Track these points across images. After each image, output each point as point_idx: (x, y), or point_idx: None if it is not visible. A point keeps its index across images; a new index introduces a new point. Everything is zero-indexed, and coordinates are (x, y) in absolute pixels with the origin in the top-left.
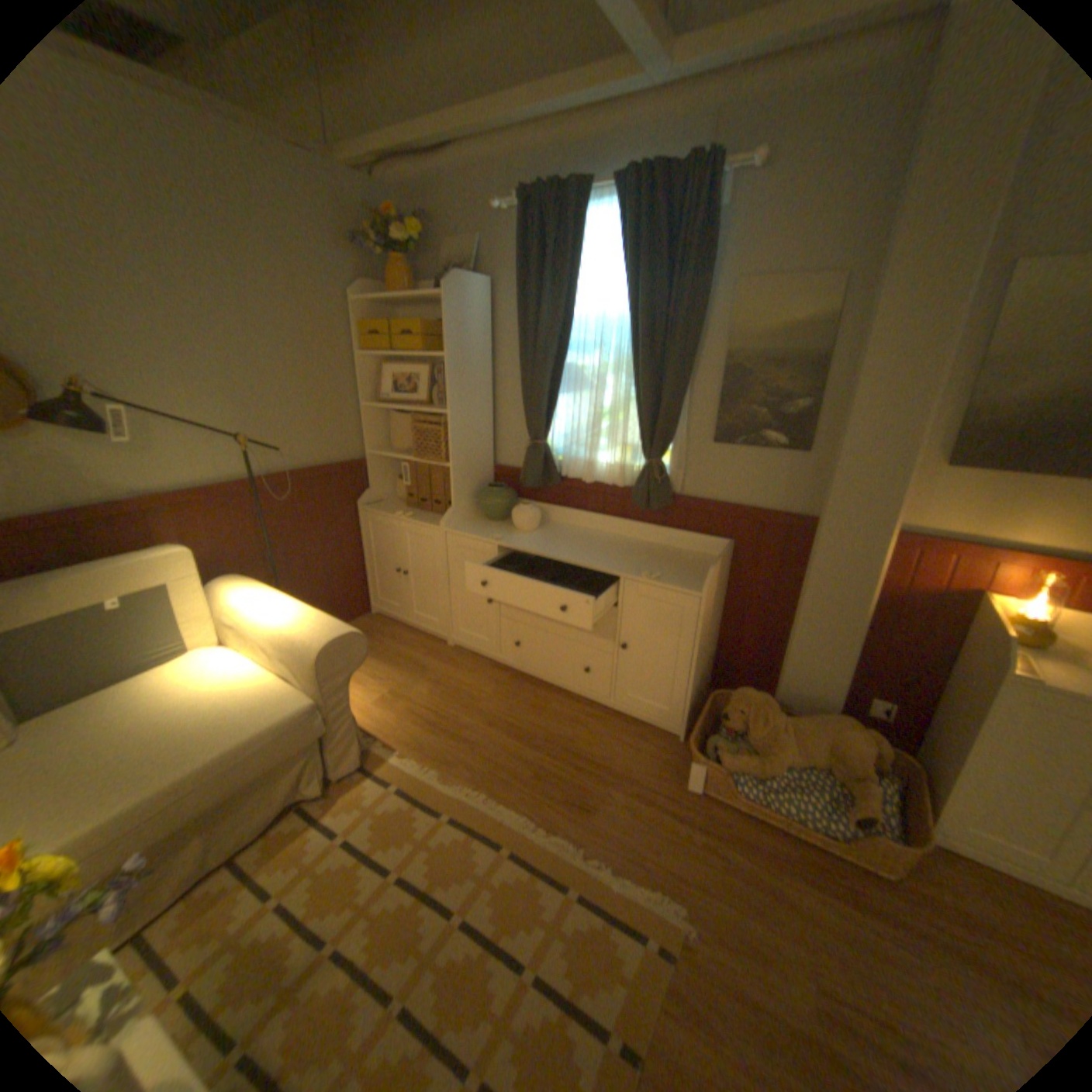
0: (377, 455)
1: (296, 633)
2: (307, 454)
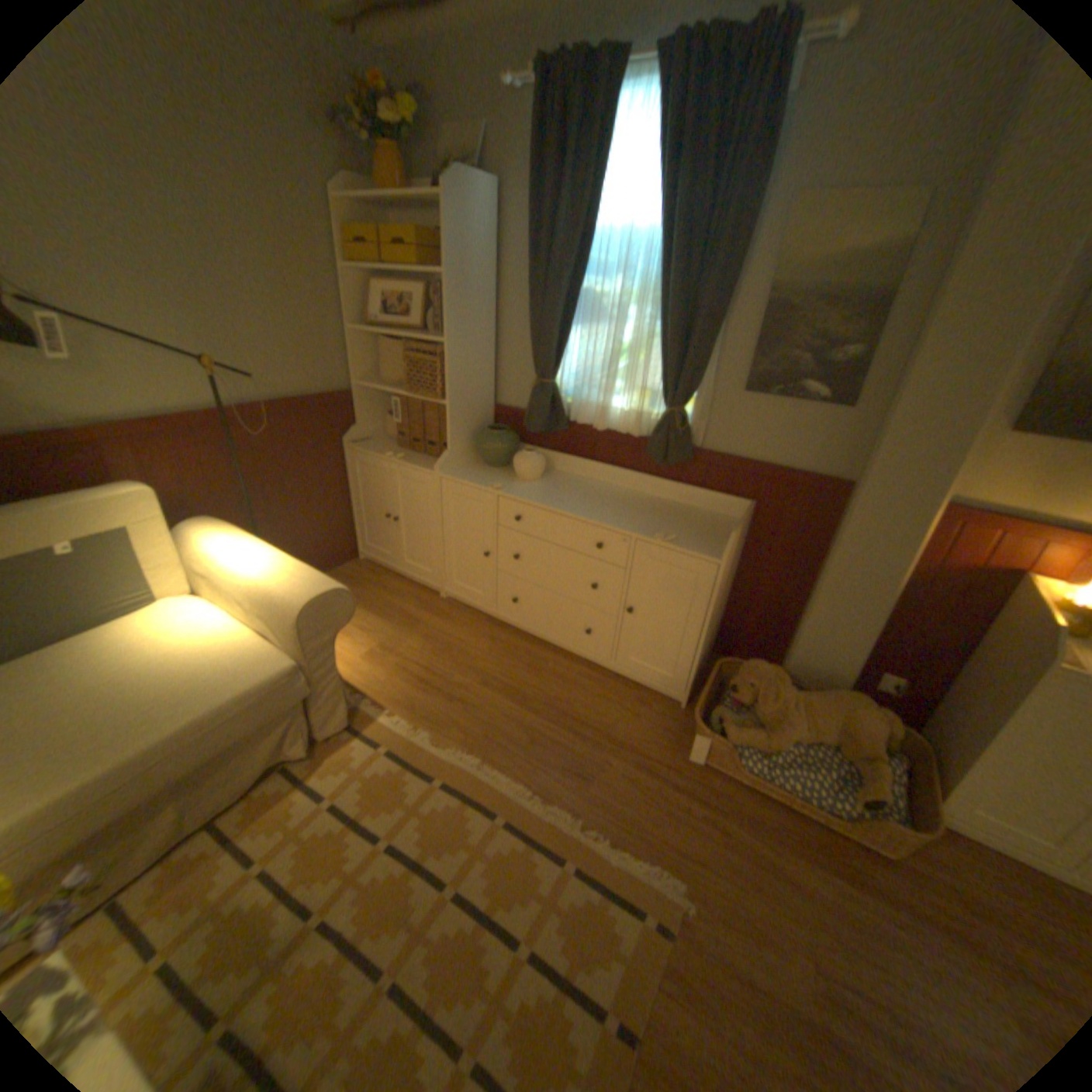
0: (365, 387)
1: (276, 588)
2: (286, 382)
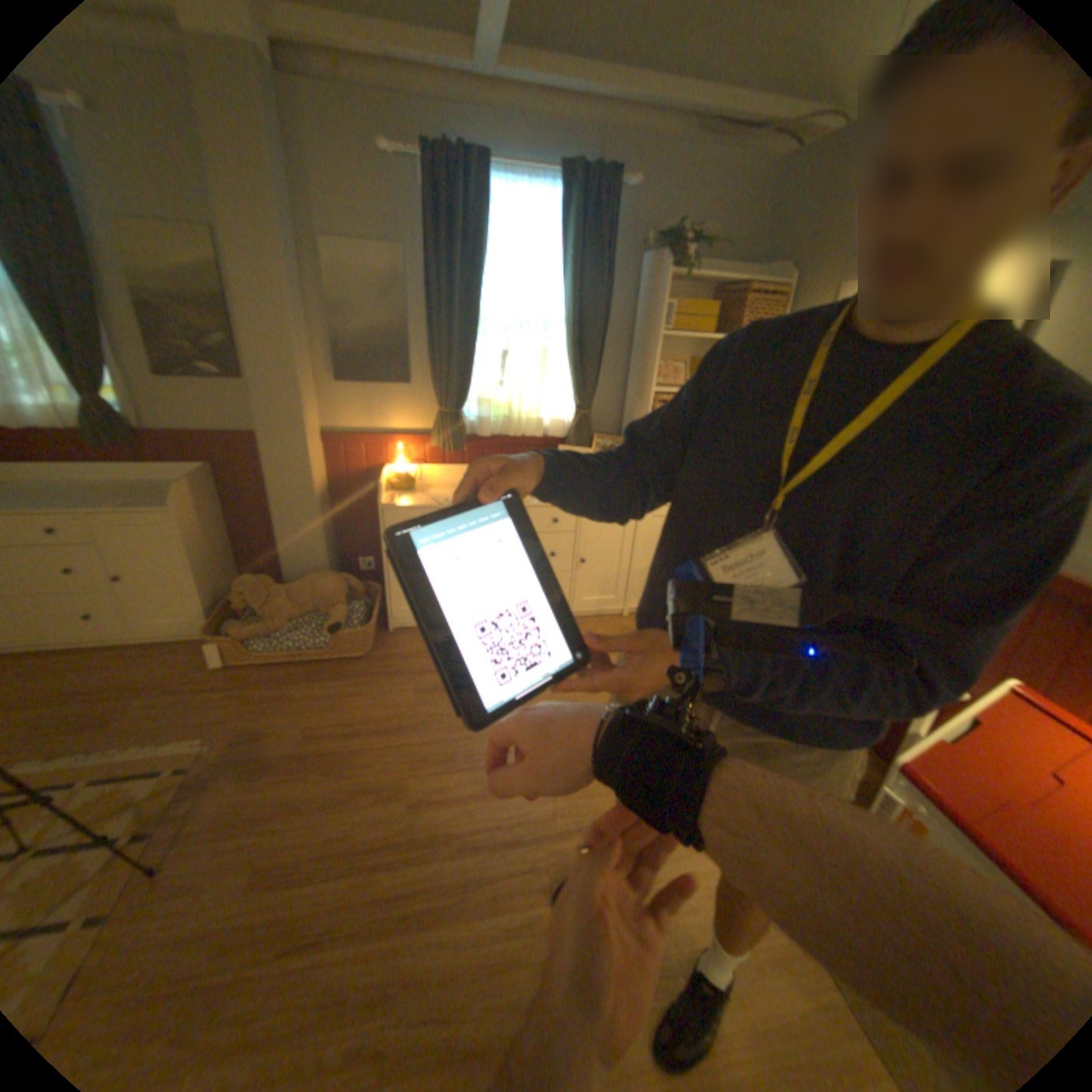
0: None
1: None
2: None
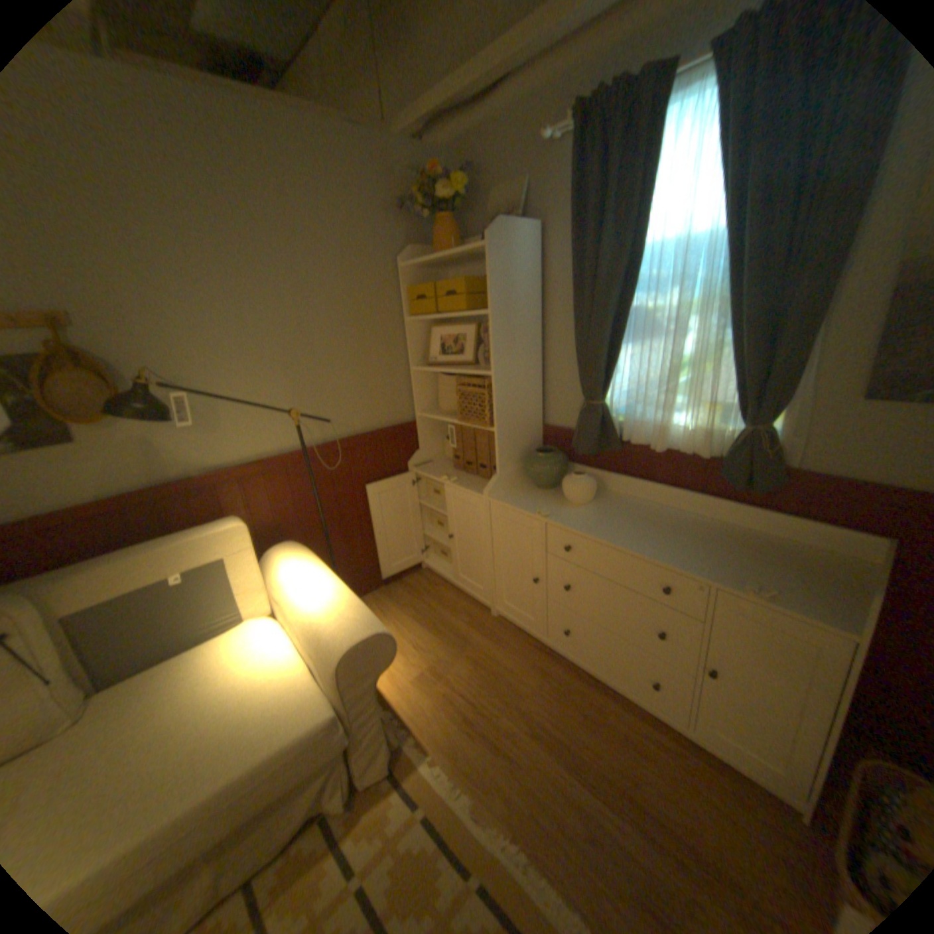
0: (427, 417)
1: (323, 629)
2: (361, 420)
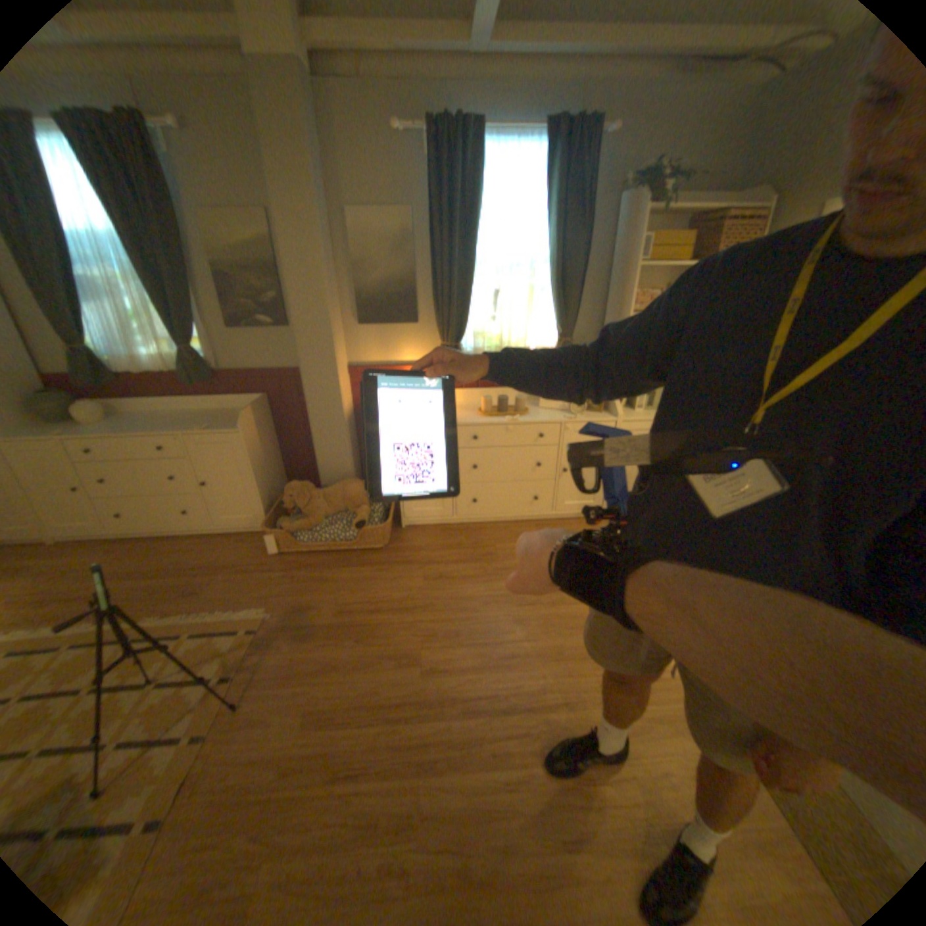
0: None
1: None
2: None
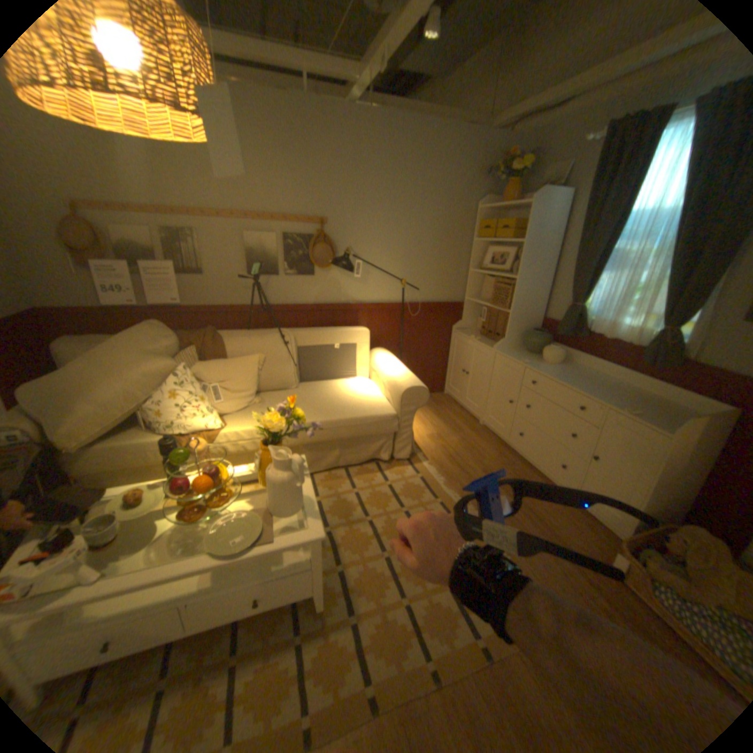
0: (471, 302)
1: (398, 380)
2: (433, 295)
